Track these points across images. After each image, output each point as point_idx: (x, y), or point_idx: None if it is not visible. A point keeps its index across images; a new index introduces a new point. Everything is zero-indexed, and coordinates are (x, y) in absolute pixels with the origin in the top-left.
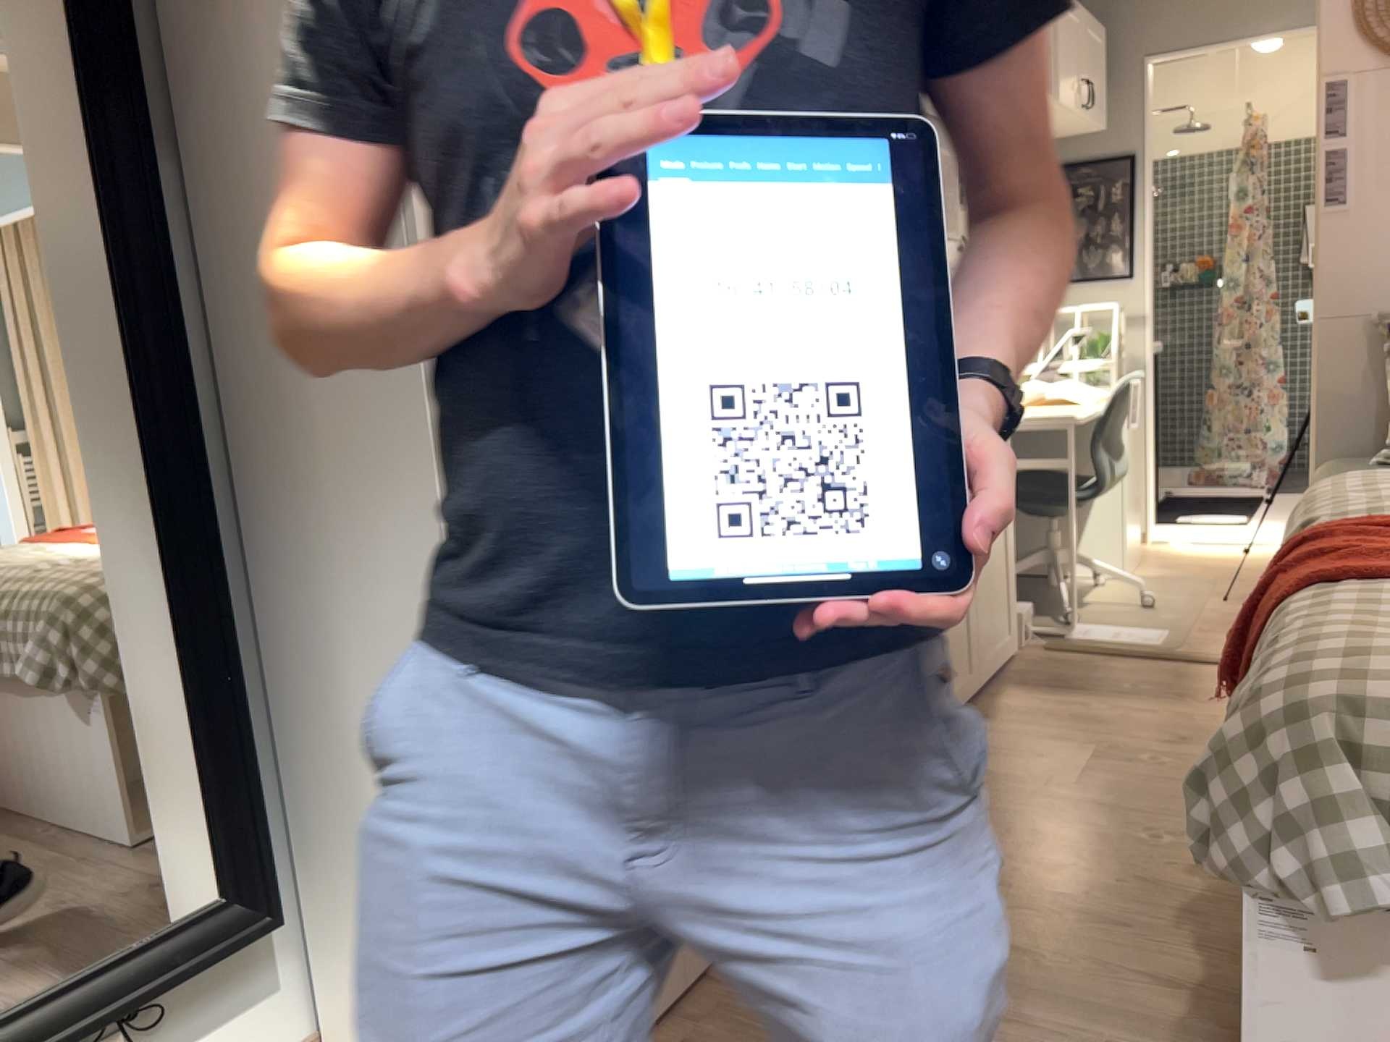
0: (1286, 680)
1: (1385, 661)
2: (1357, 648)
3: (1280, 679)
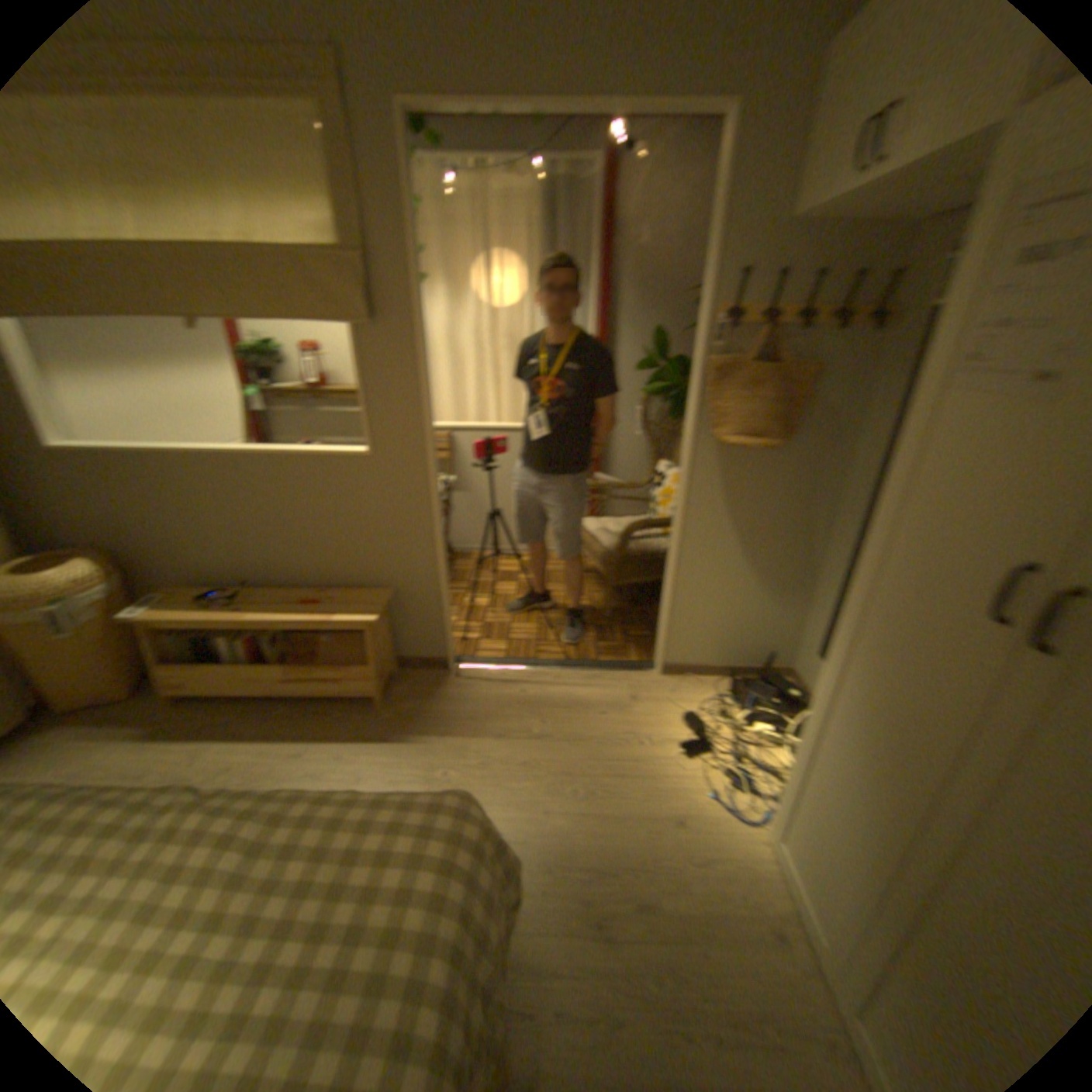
0: (464, 848)
1: (410, 841)
2: (418, 866)
3: (466, 869)
